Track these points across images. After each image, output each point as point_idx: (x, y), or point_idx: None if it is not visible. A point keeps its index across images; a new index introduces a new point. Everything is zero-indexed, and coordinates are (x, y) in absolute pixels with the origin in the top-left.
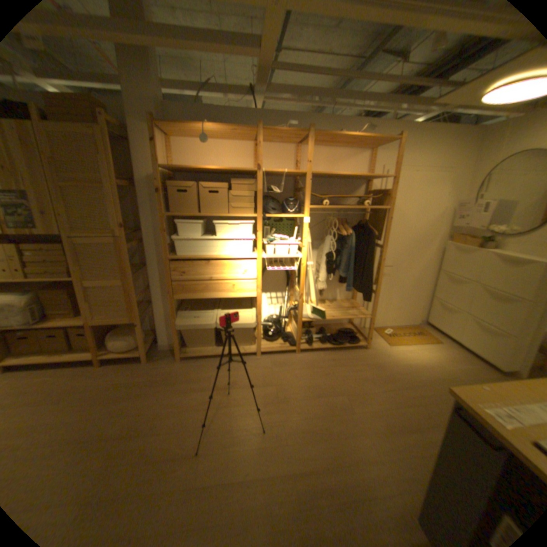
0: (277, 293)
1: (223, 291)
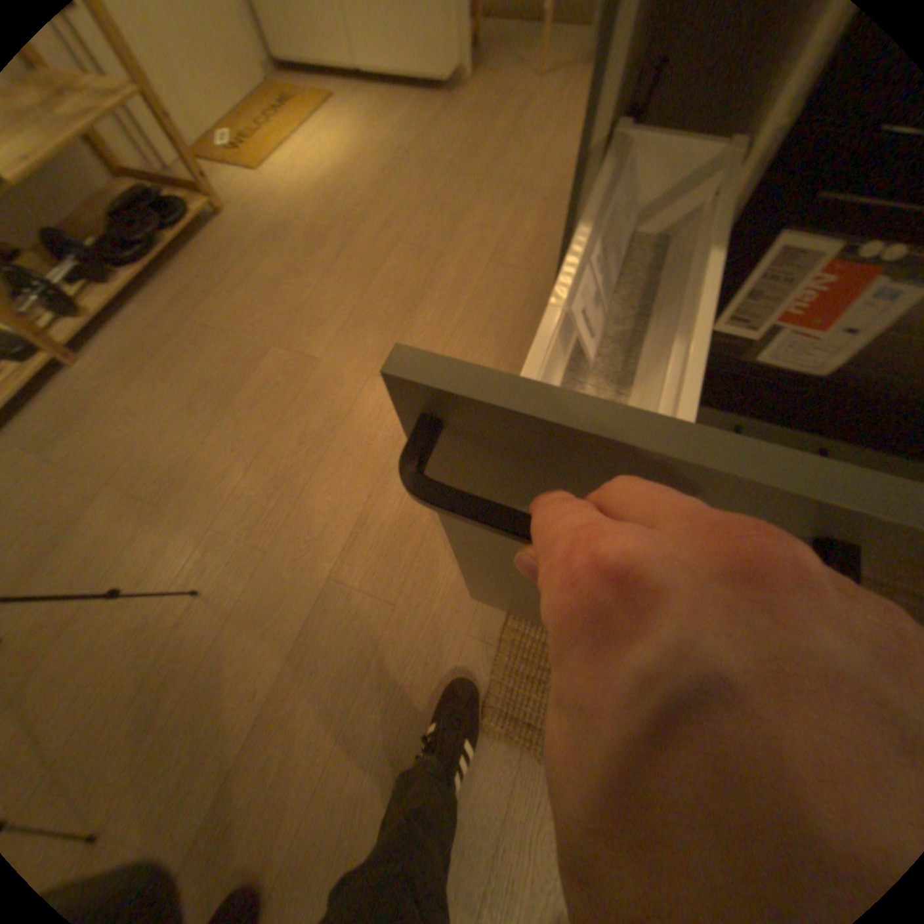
0: None
1: None
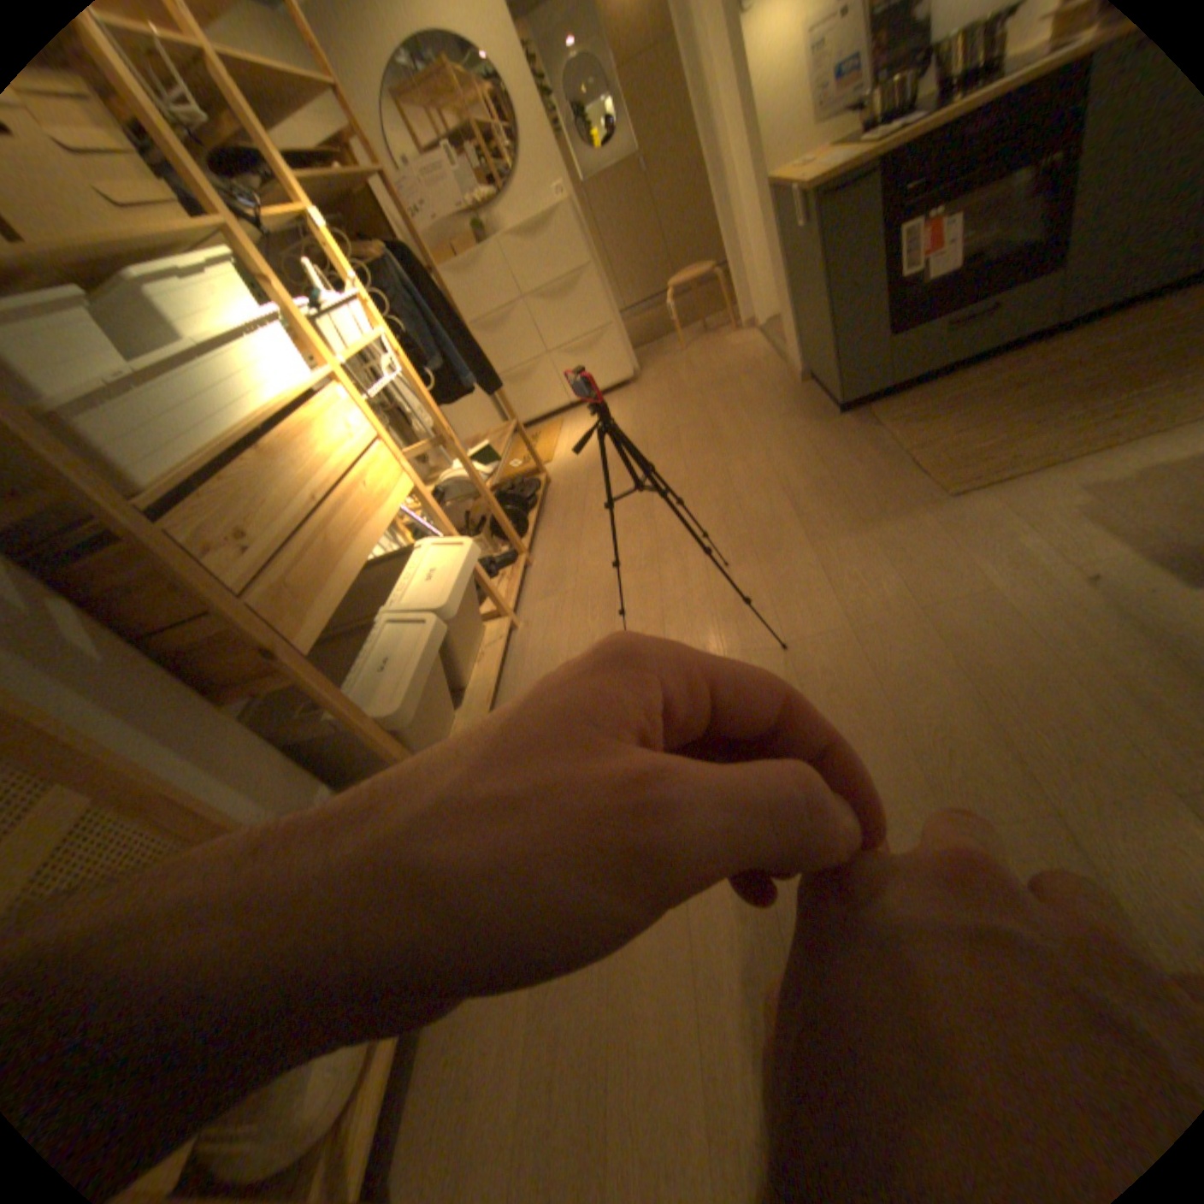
0: None
1: (361, 516)
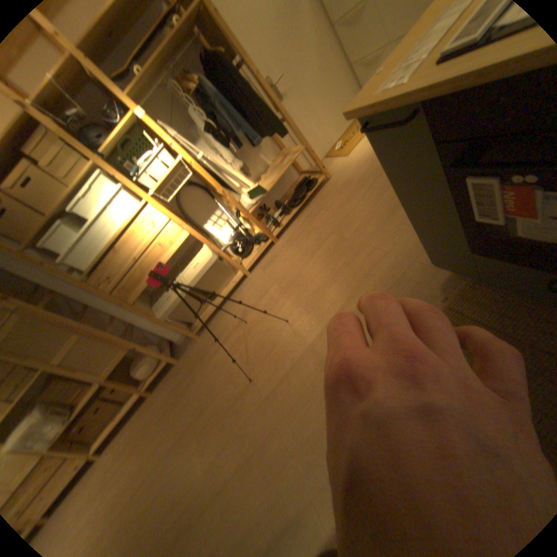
0: (214, 211)
1: (156, 256)
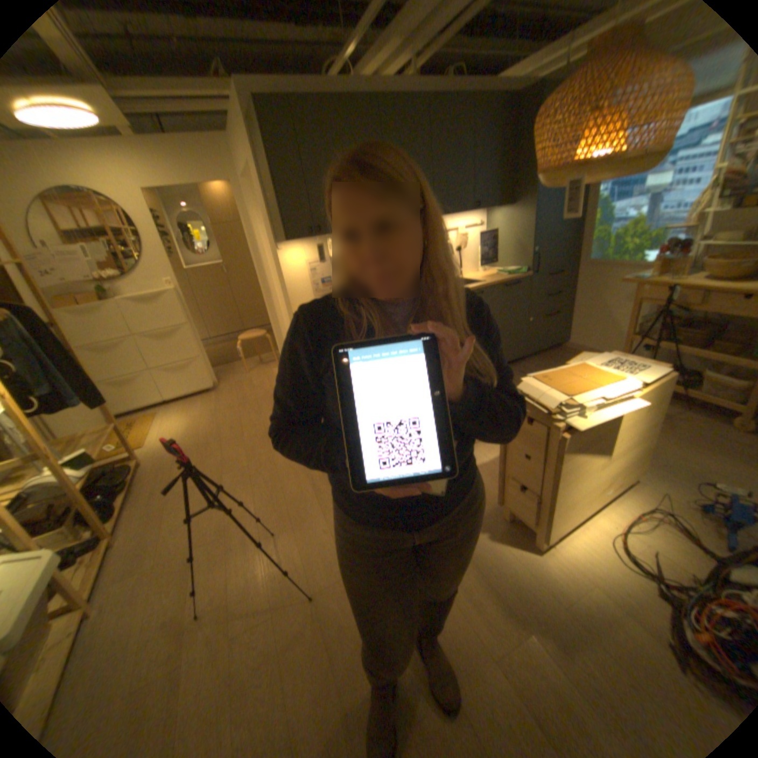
0: None
1: None
